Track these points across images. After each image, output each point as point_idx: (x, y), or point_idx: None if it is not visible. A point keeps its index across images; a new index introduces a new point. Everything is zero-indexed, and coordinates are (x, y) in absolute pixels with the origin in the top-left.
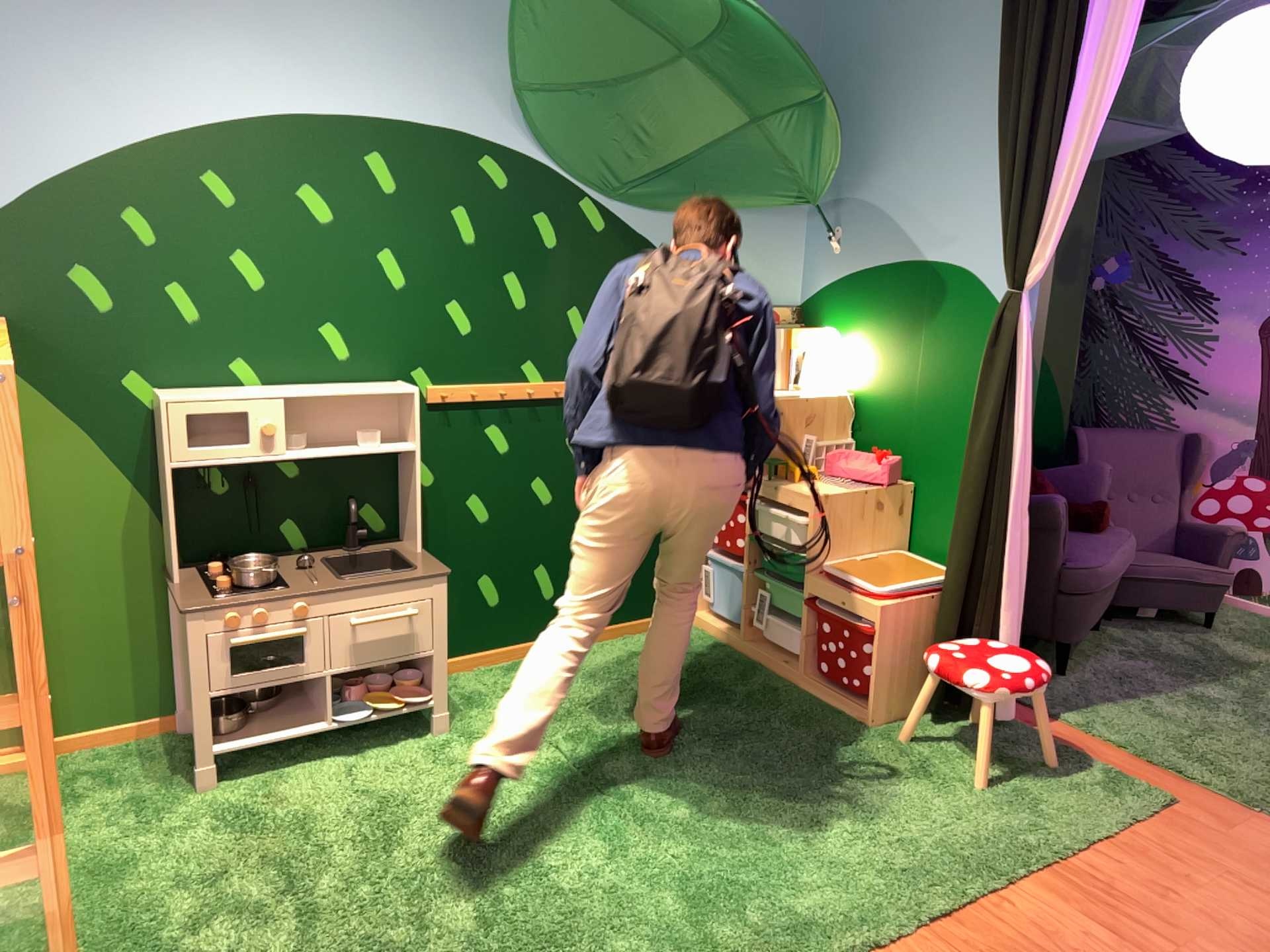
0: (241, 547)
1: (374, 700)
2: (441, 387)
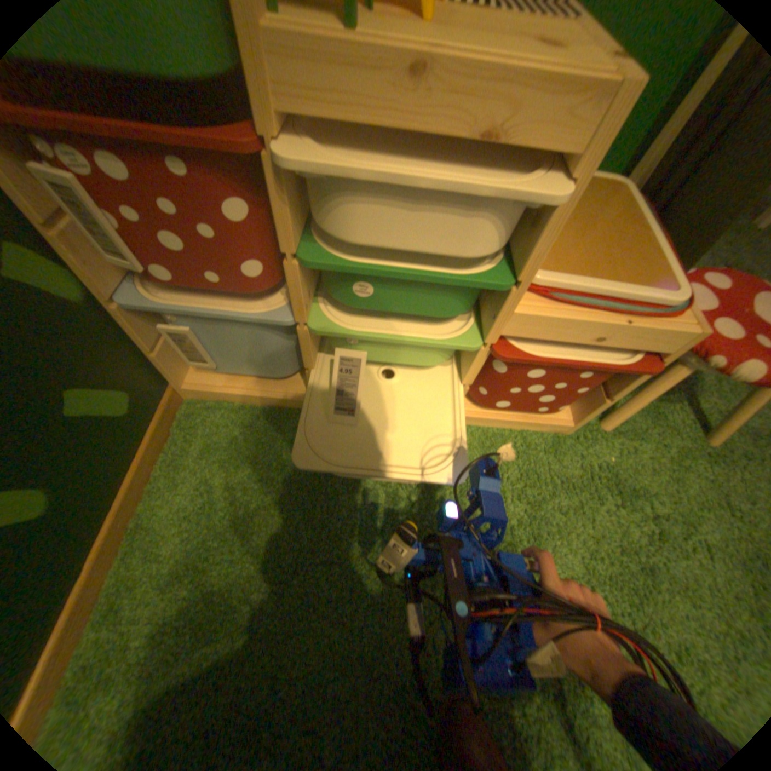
0: None
1: None
2: None
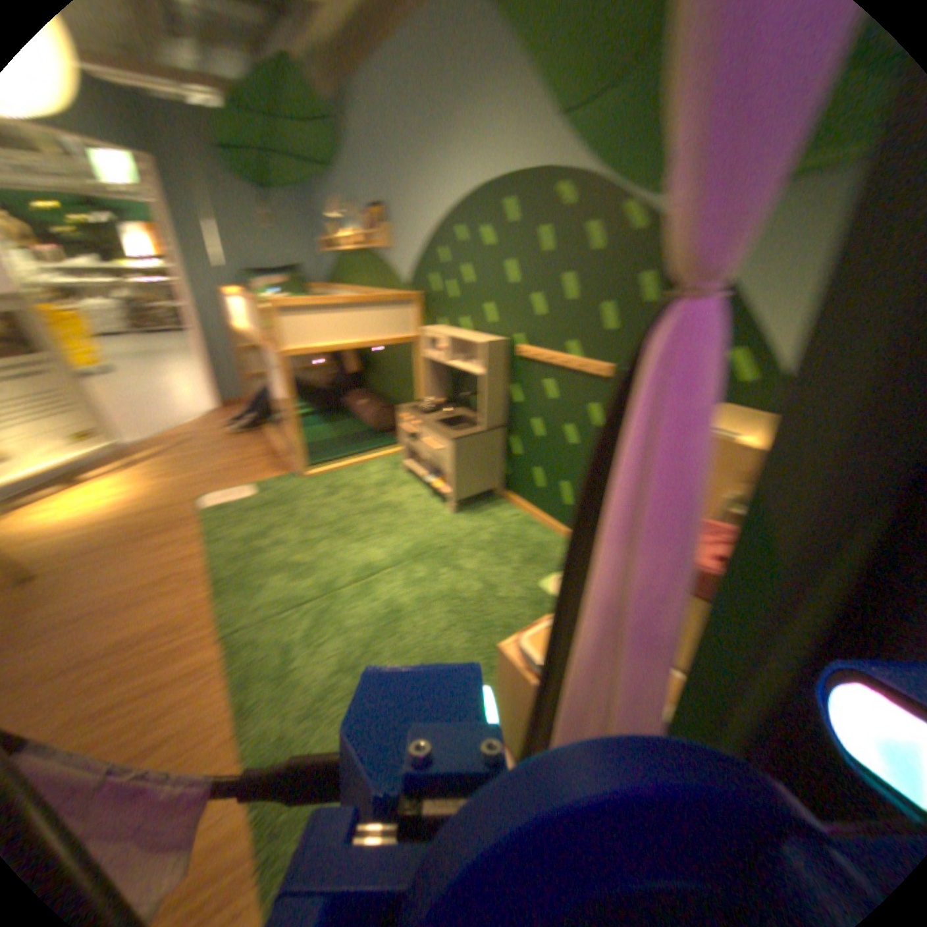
0: (458, 399)
1: (437, 480)
2: (521, 344)
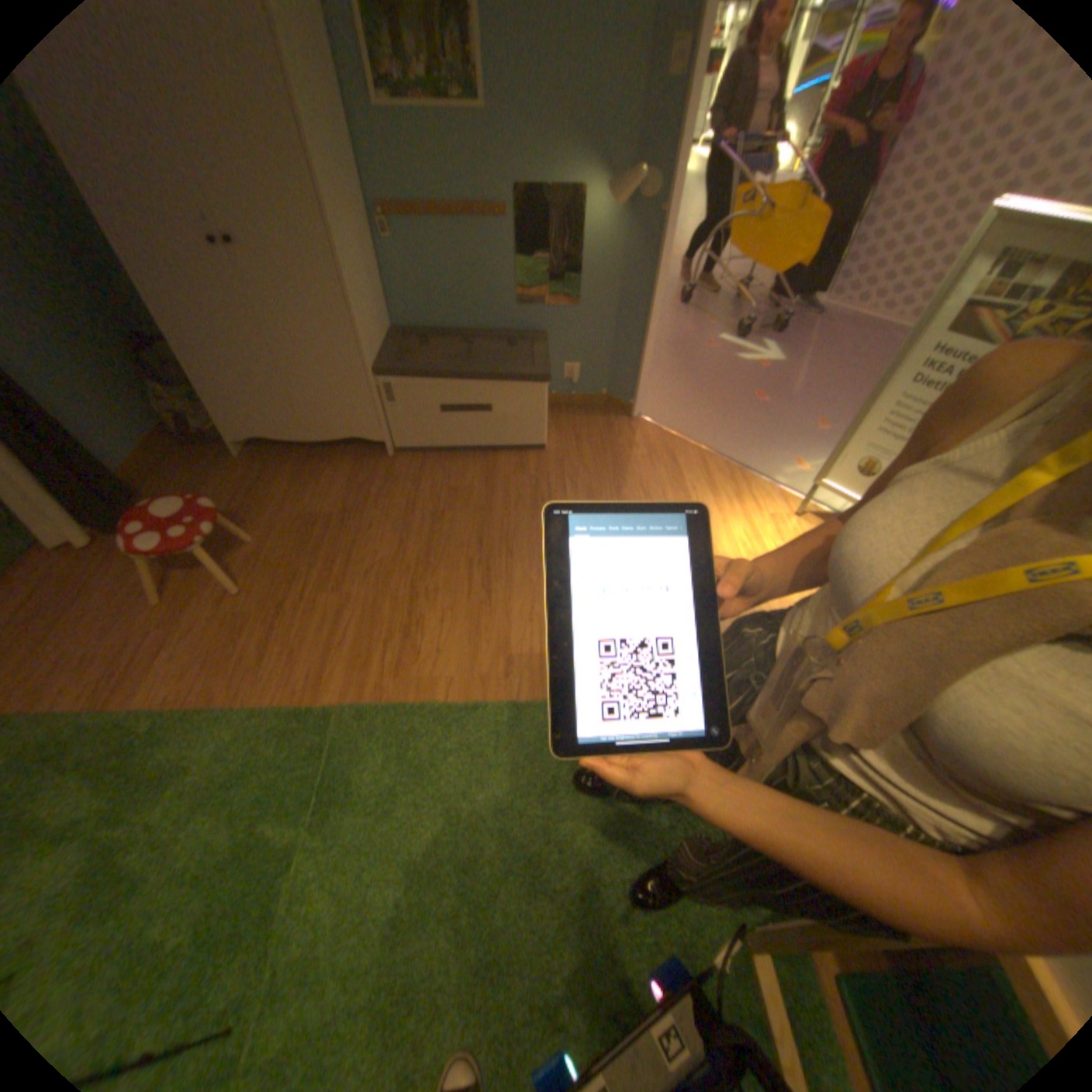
0: None
1: None
2: None
